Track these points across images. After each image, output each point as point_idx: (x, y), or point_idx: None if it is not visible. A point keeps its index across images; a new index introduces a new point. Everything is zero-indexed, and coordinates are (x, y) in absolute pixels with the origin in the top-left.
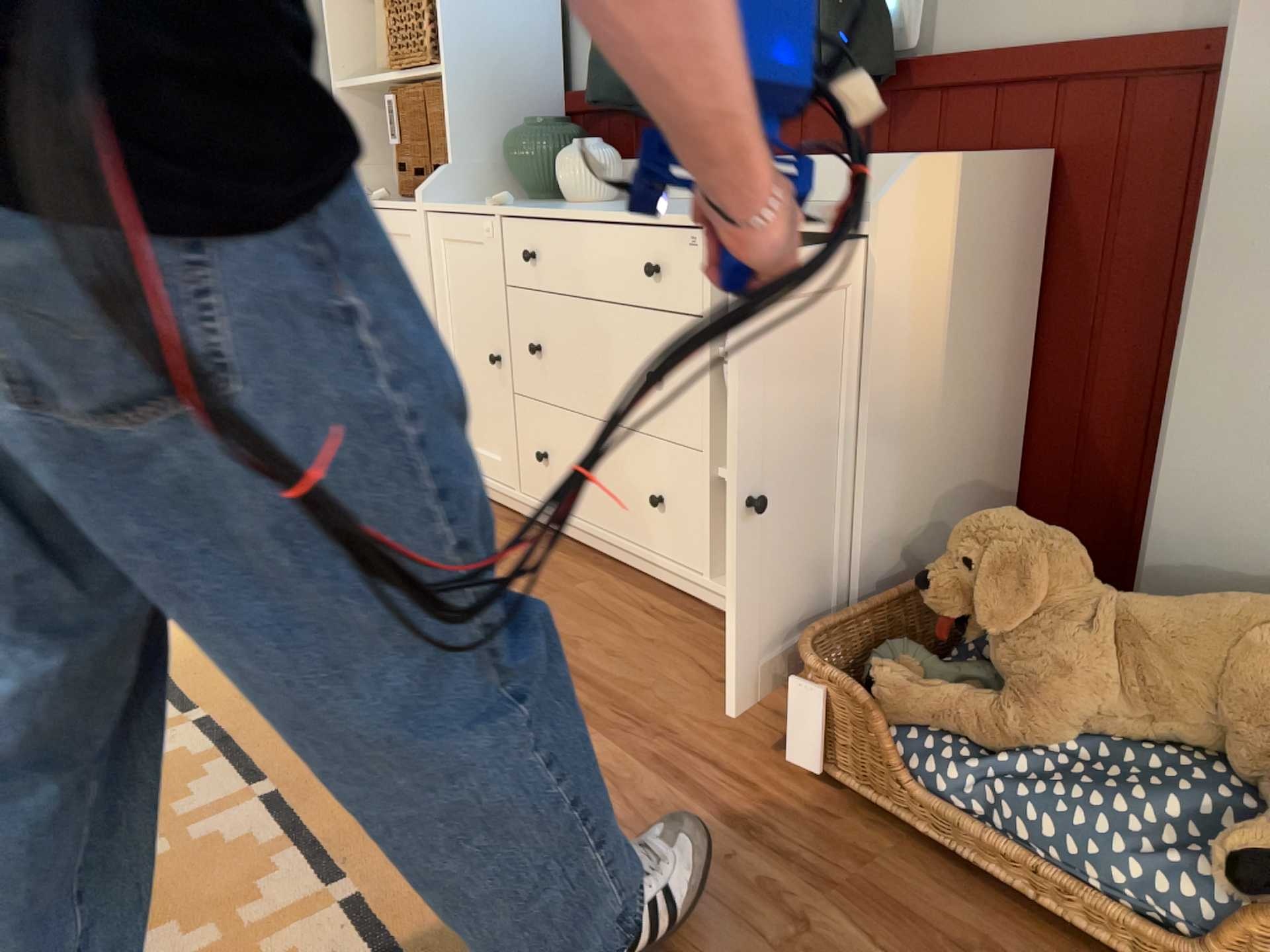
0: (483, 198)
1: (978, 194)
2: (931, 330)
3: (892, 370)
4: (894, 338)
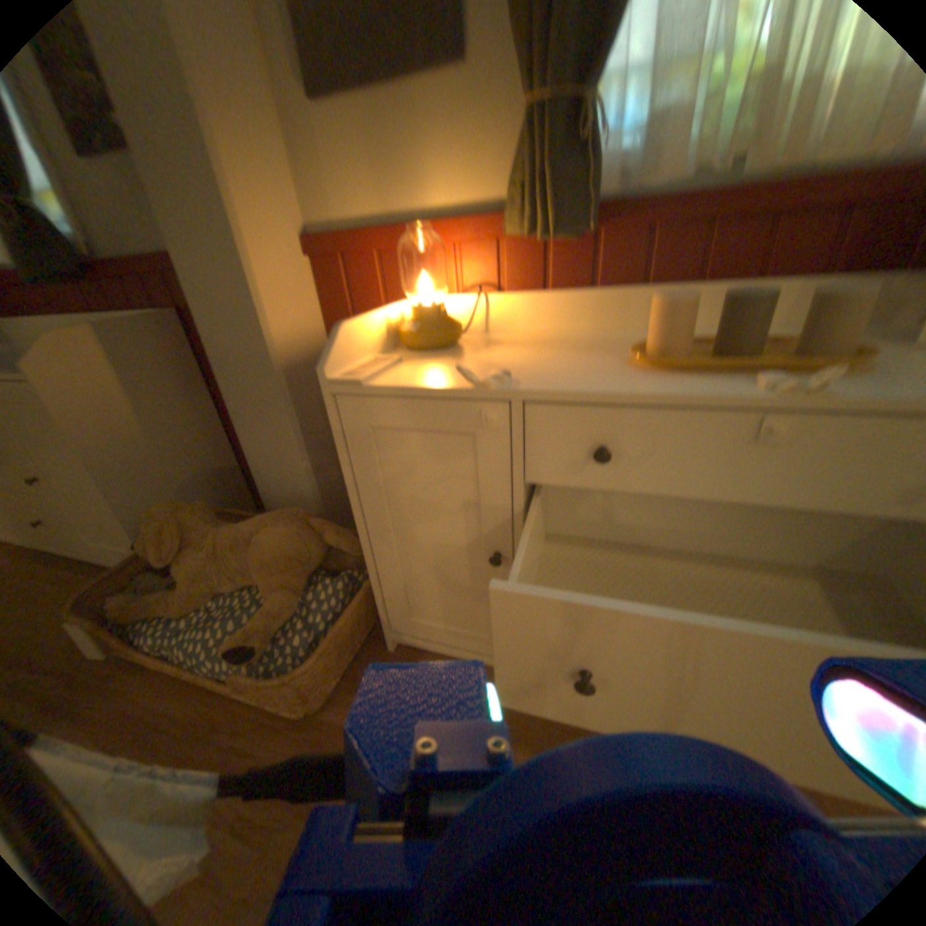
0: None
1: (123, 339)
2: (123, 414)
3: (97, 443)
4: (88, 427)
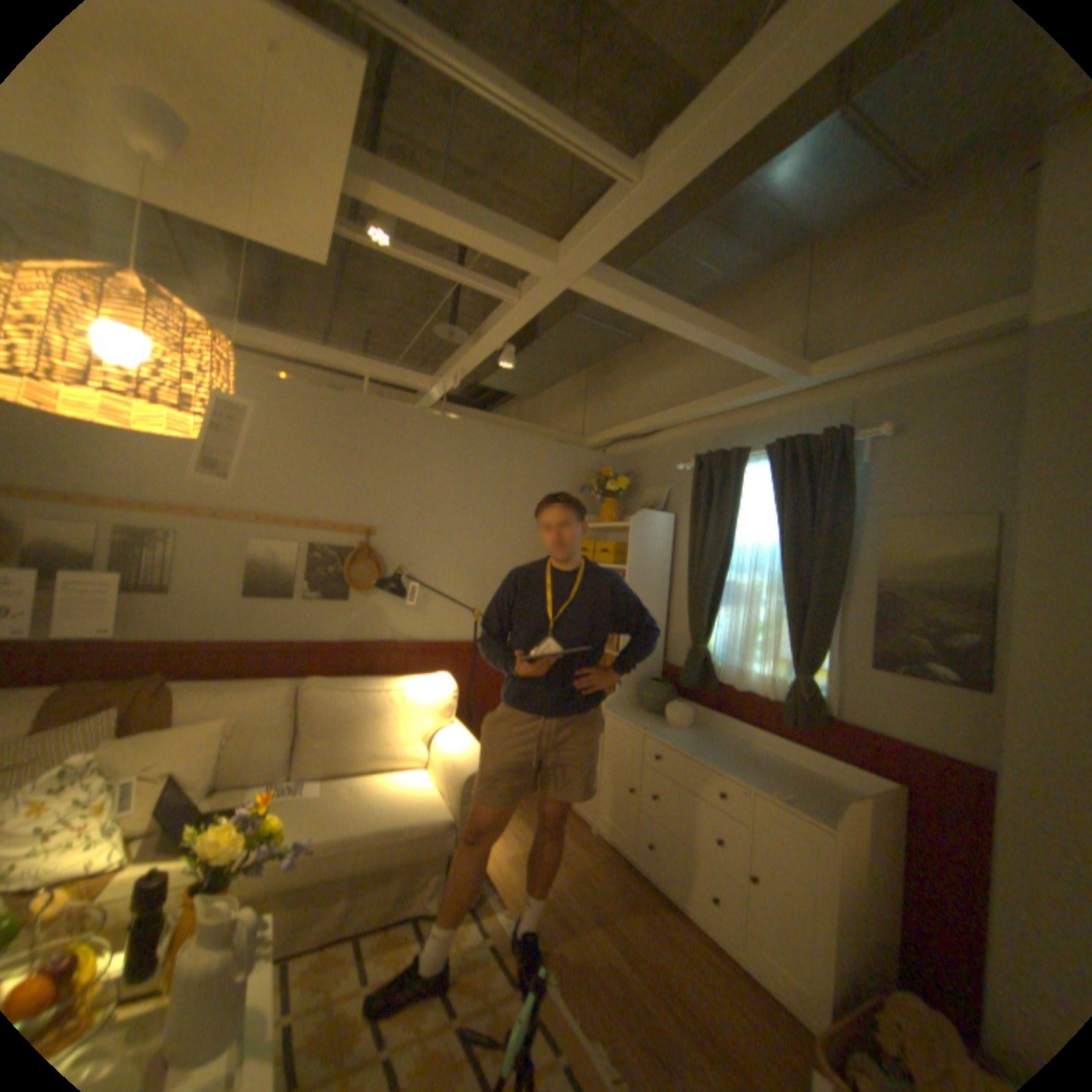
0: (627, 707)
1: (880, 812)
2: (863, 874)
3: (847, 896)
4: (848, 882)
